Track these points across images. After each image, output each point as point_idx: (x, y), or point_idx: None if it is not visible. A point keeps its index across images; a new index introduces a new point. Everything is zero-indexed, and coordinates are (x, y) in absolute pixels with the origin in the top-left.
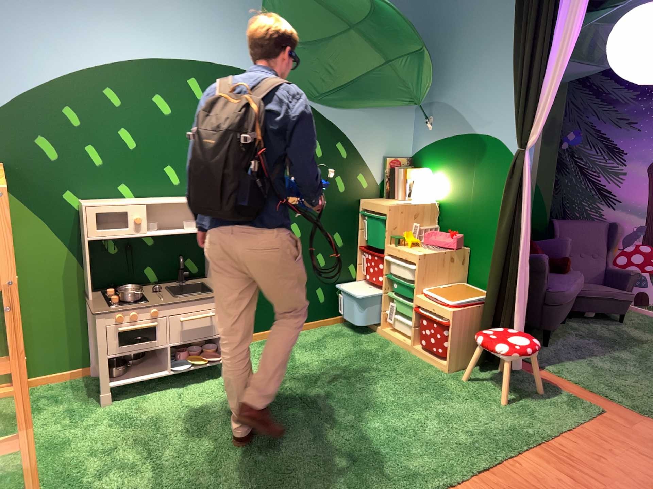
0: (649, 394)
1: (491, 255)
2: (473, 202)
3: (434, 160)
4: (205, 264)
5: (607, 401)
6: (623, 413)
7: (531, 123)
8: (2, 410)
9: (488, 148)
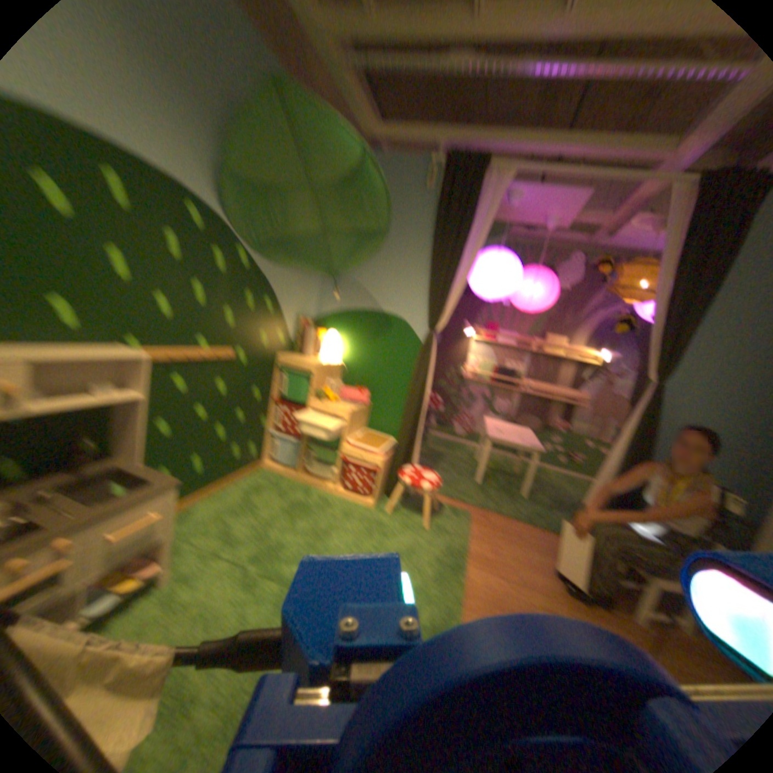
0: (485, 497)
1: (407, 411)
2: (379, 365)
3: (341, 325)
4: (107, 440)
5: (468, 507)
6: (481, 514)
7: (442, 312)
8: None
9: (396, 324)
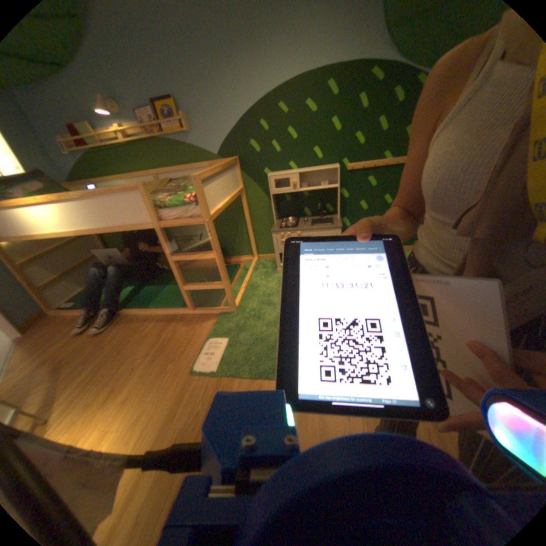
0: None
1: None
2: None
3: None
4: (335, 205)
5: None
6: None
7: None
8: (242, 266)
9: None
